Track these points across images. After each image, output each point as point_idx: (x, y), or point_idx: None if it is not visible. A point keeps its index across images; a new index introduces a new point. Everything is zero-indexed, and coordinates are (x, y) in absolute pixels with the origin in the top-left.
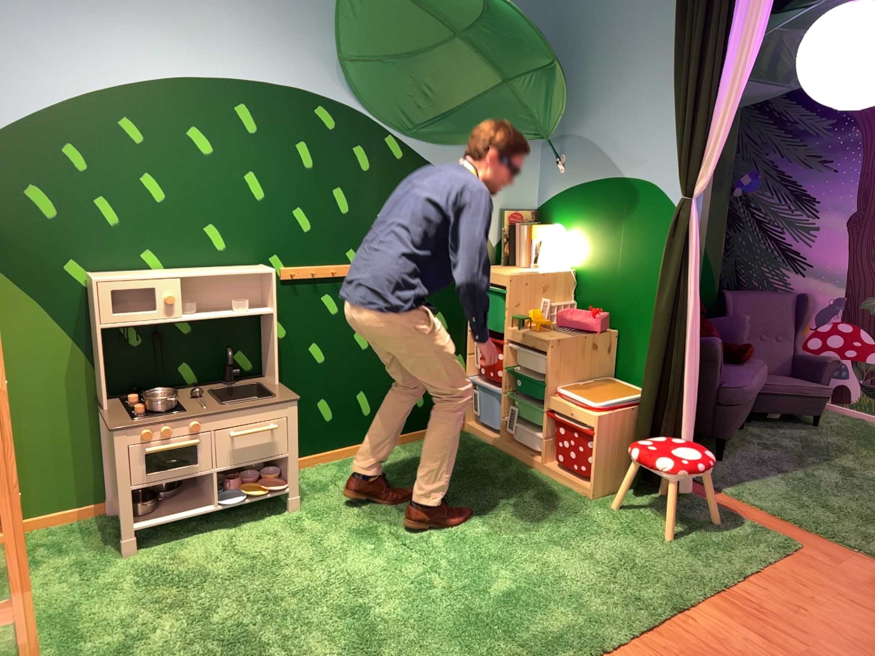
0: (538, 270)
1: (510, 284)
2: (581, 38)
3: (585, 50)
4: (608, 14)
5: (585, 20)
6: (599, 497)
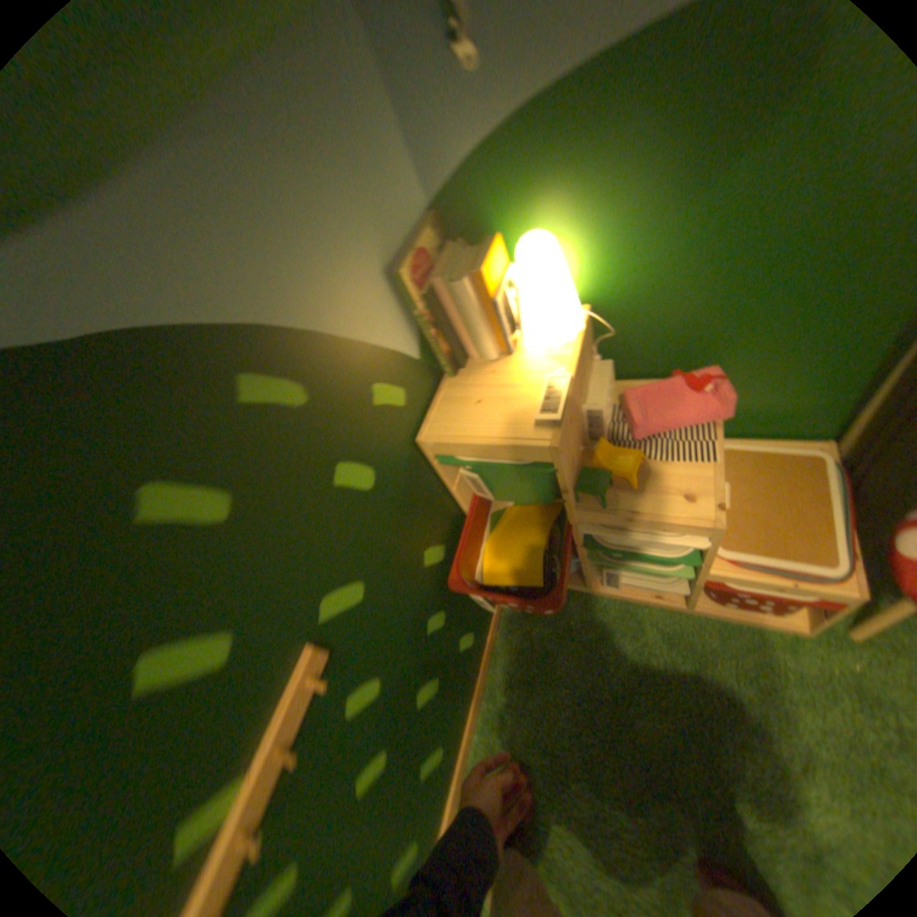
0: (543, 360)
1: (561, 459)
2: None
3: None
4: None
5: None
6: (809, 622)
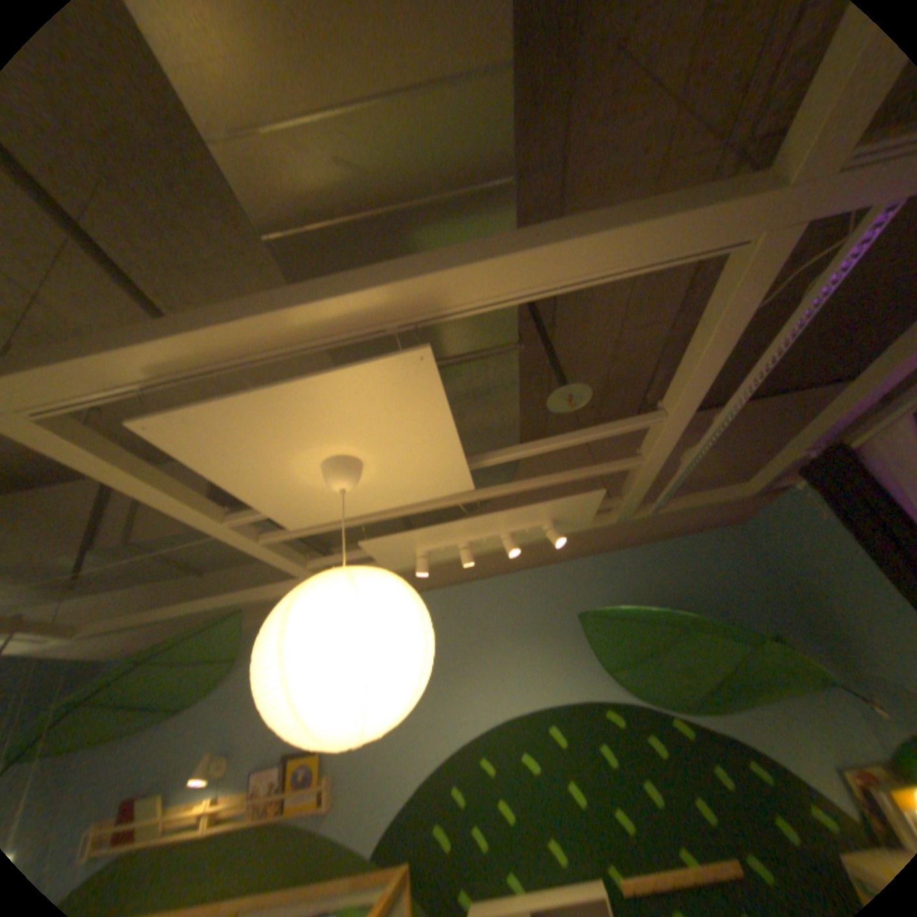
0: None
1: None
2: (812, 584)
3: (823, 593)
4: (821, 562)
5: (805, 569)
6: None
